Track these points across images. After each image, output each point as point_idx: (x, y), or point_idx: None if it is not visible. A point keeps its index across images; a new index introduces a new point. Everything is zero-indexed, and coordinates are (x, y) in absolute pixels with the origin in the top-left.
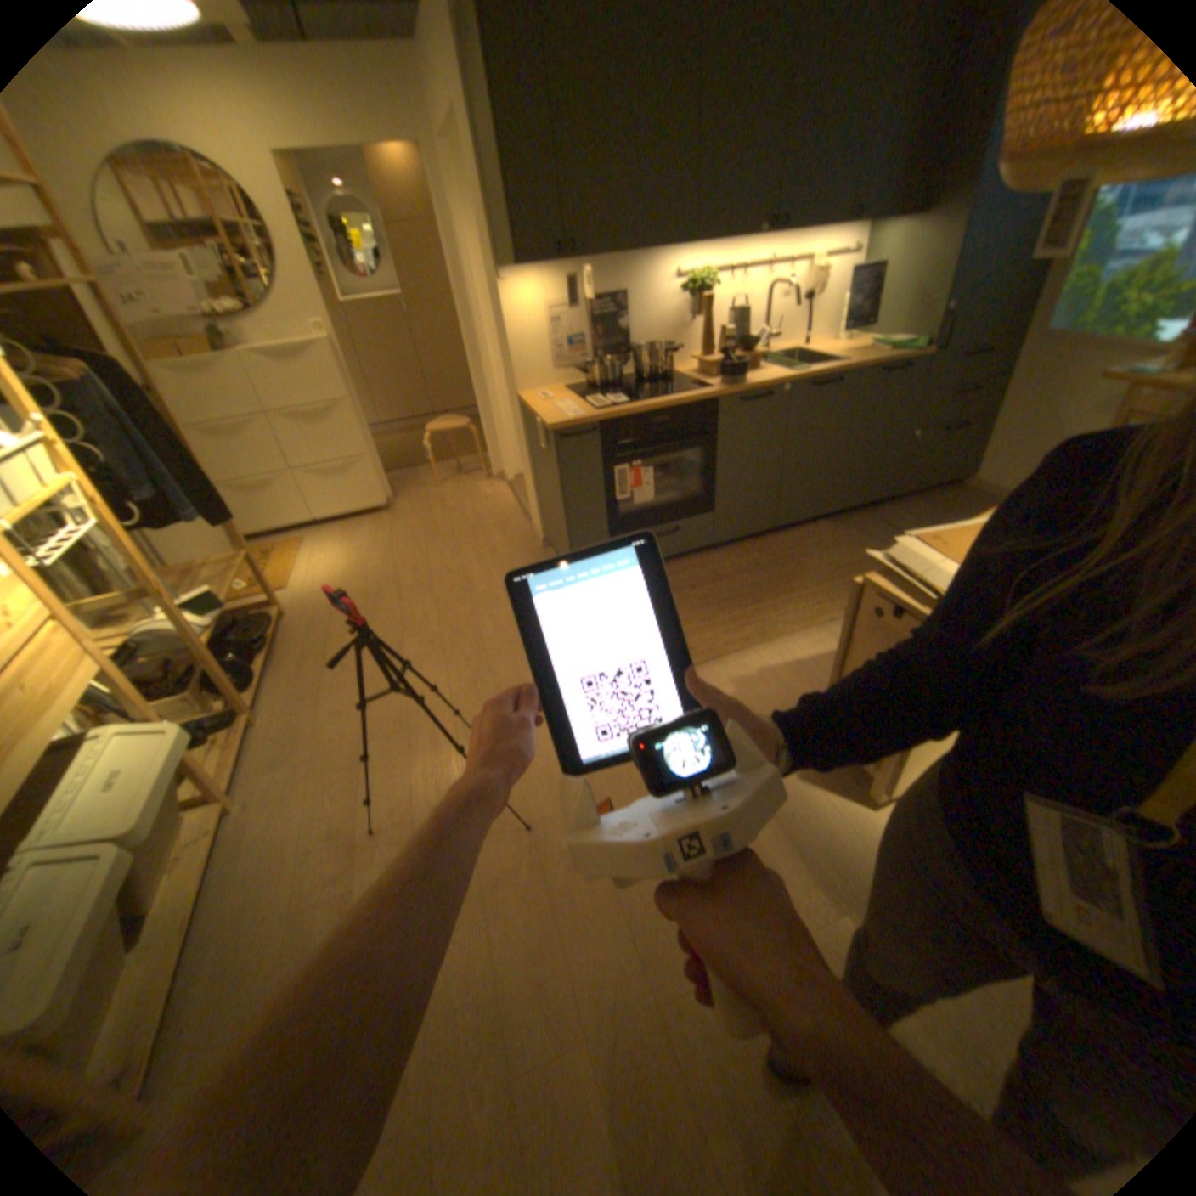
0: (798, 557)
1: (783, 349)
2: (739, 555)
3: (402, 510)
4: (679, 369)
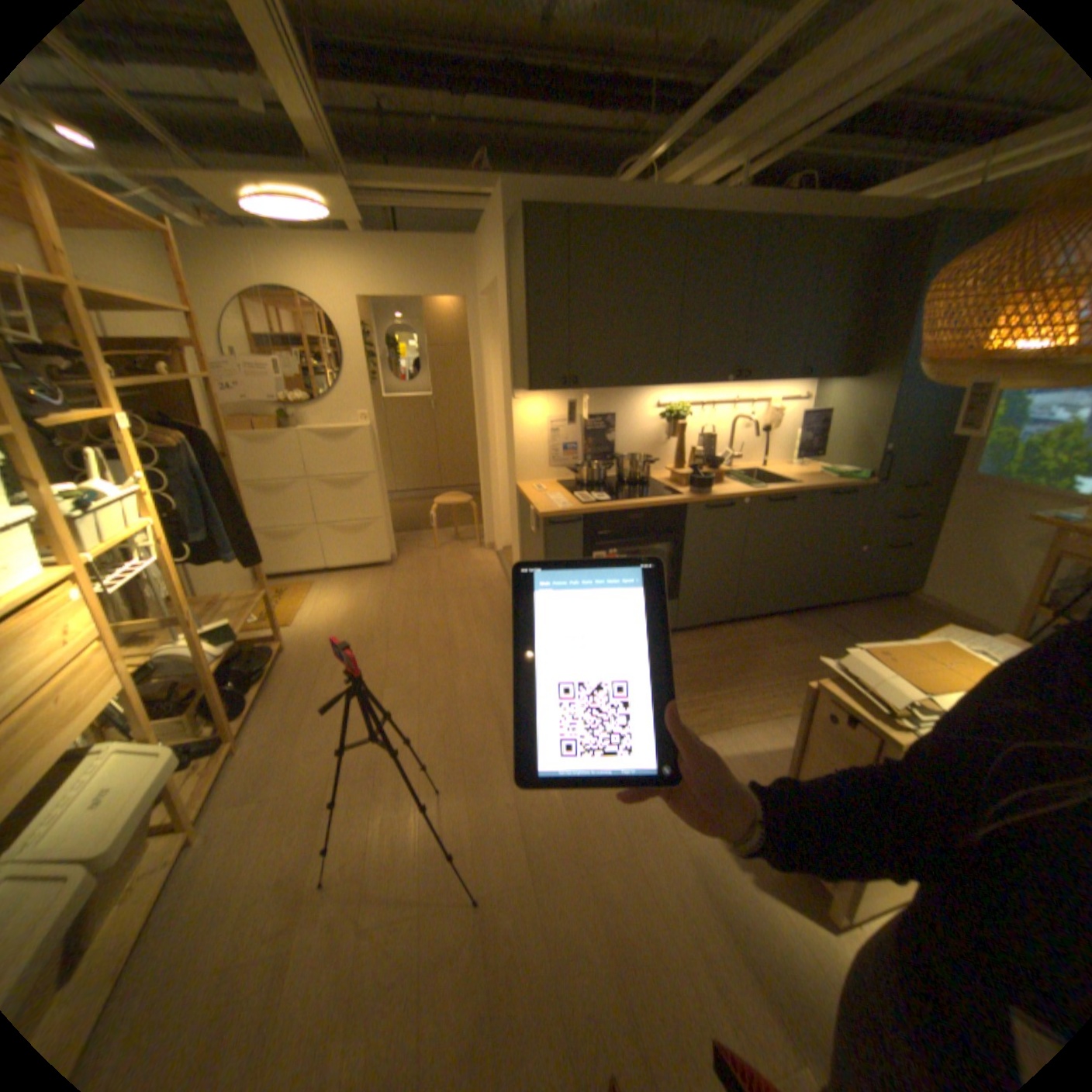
0: (756, 648)
1: (744, 467)
2: (700, 641)
3: (402, 566)
4: (654, 475)
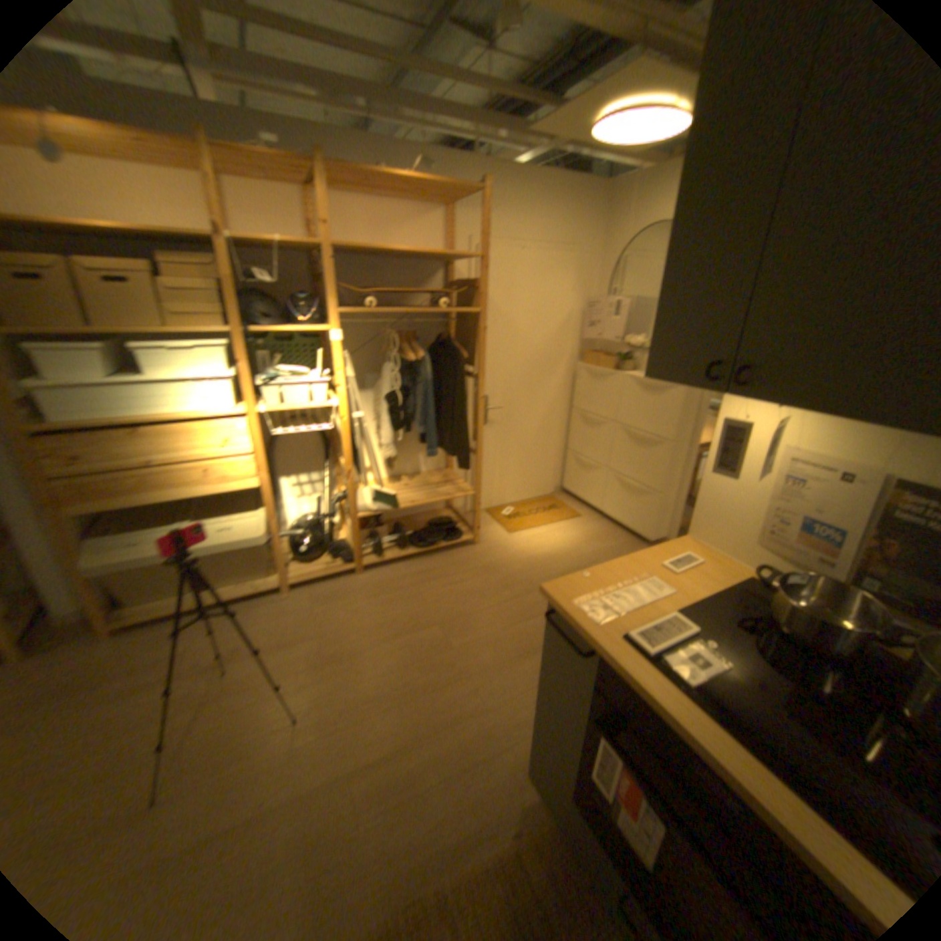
0: None
1: None
2: None
3: None
4: None
